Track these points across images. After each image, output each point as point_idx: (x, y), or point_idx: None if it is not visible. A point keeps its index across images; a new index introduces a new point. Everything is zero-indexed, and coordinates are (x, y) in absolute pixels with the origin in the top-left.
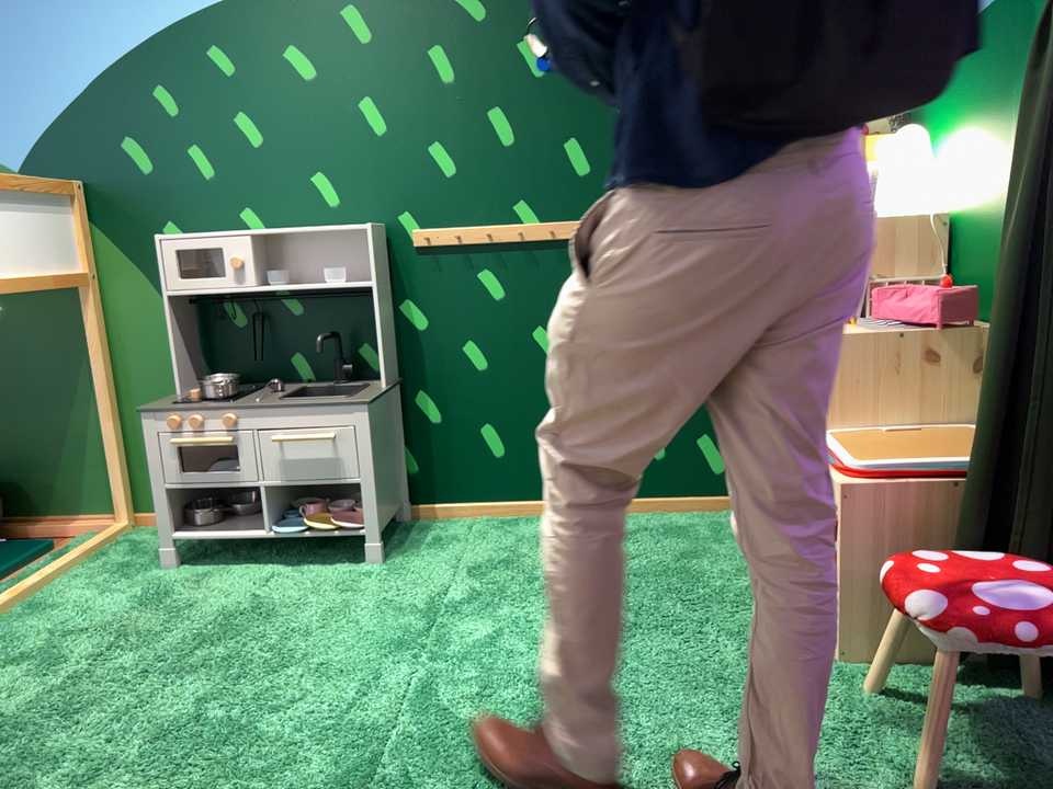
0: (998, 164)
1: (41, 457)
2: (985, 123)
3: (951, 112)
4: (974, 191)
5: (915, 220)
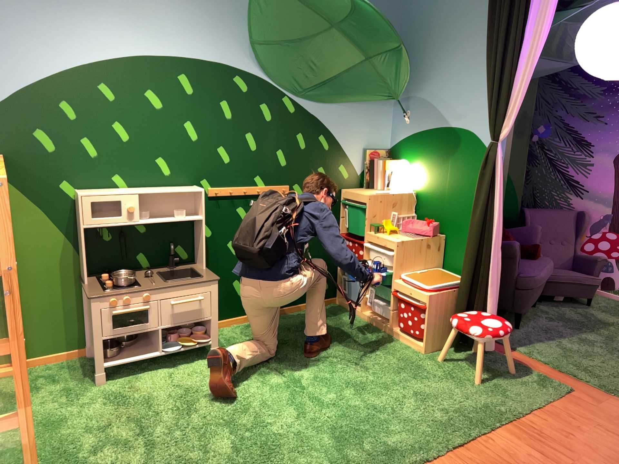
0: (438, 183)
1: None
2: (431, 167)
3: (414, 158)
4: (426, 188)
5: (405, 195)
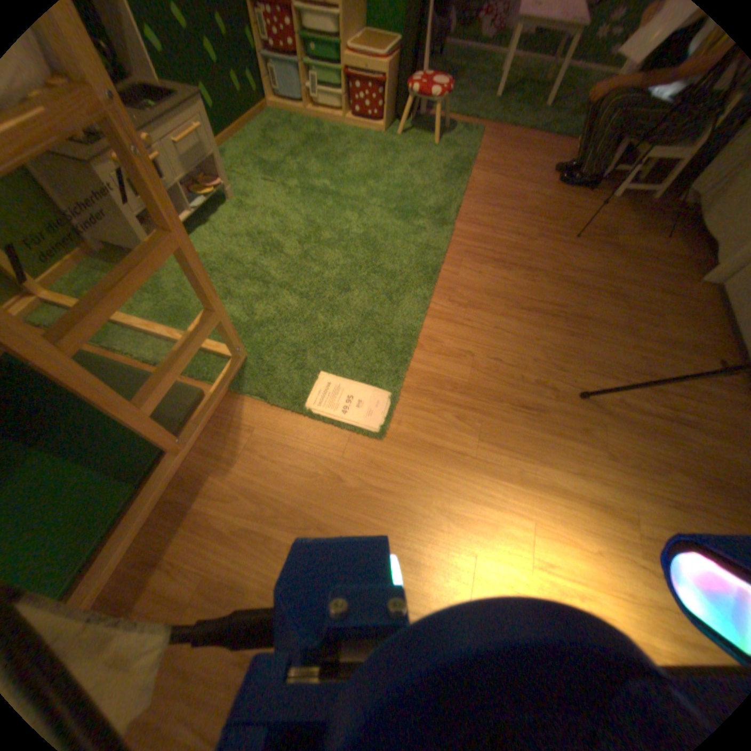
0: None
1: None
2: None
3: None
4: None
5: None
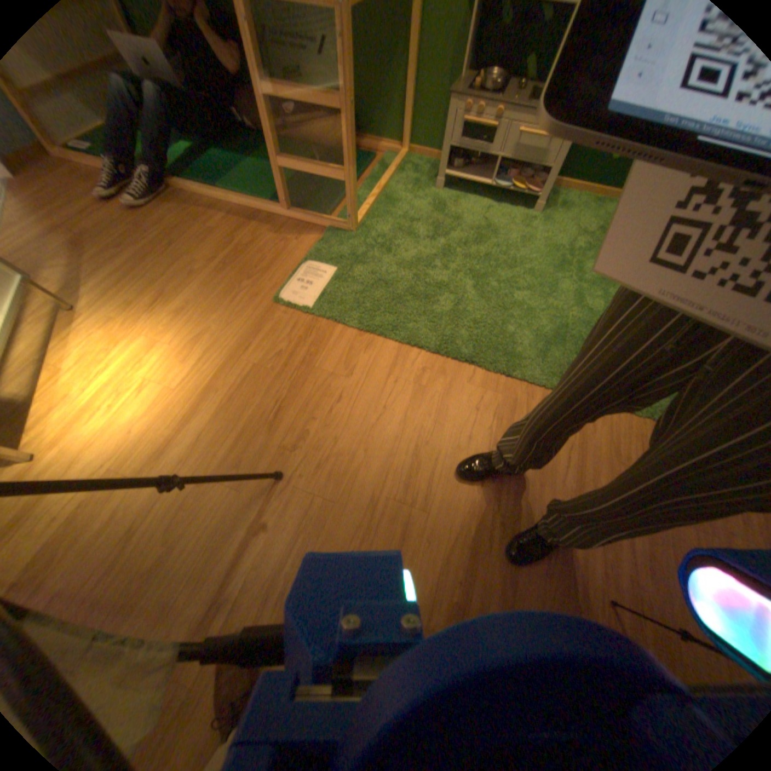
0: None
1: (367, 97)
2: None
3: None
4: None
5: None
